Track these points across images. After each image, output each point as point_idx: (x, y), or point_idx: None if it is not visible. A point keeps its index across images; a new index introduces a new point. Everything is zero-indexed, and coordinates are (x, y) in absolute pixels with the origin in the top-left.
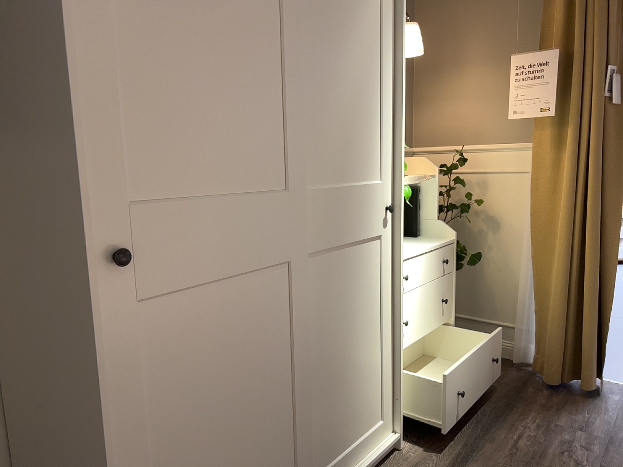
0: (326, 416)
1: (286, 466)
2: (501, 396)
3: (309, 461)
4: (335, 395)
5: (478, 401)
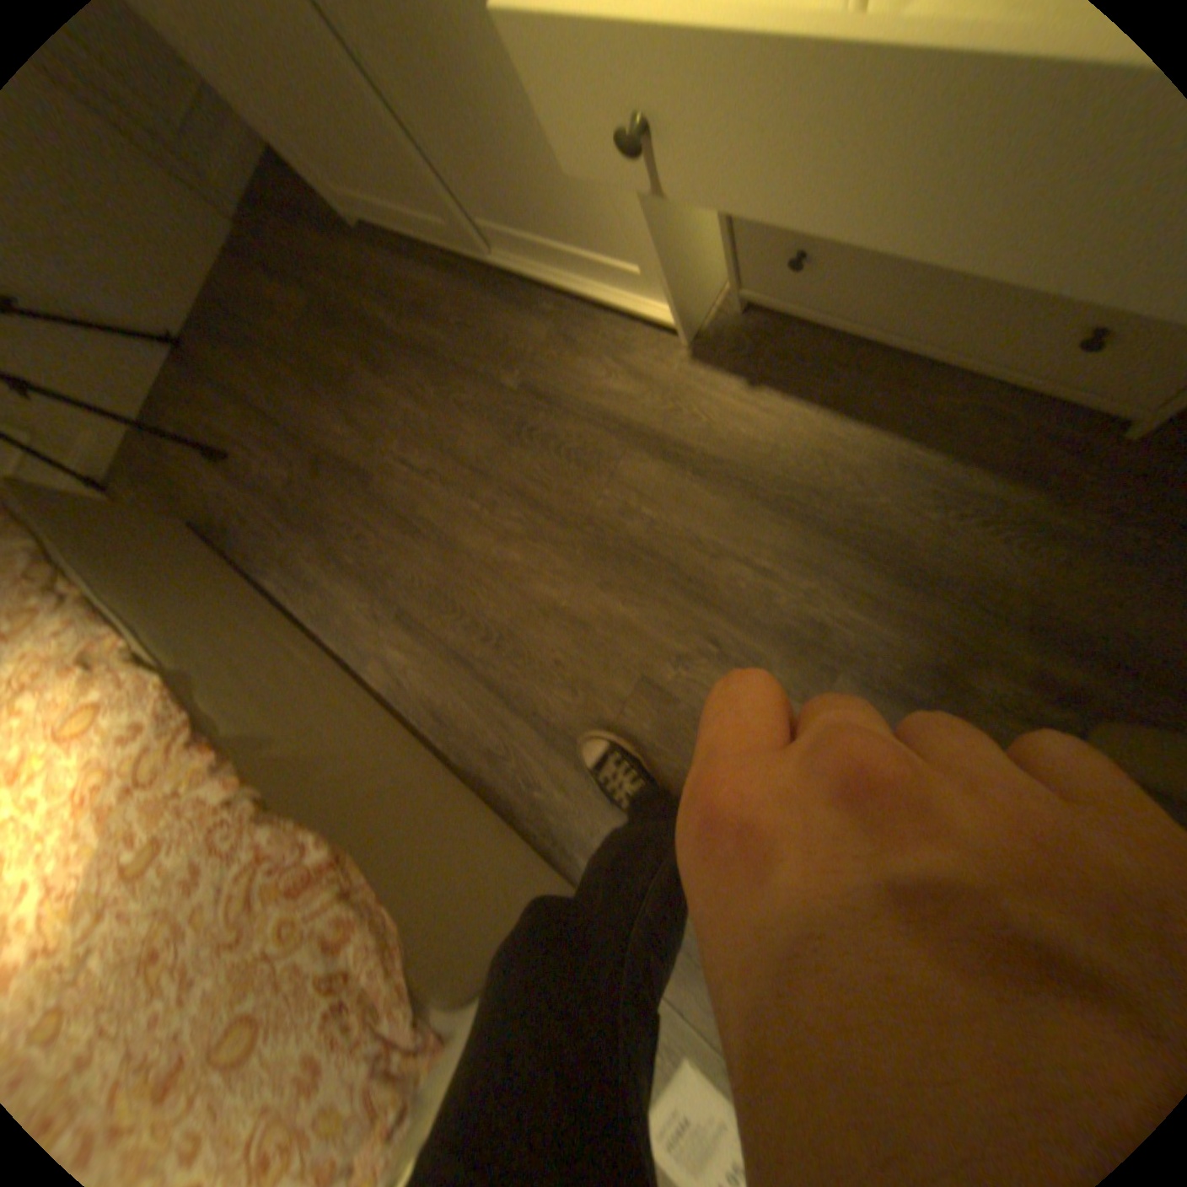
0: (461, 160)
1: (394, 173)
2: (1003, 573)
3: (453, 200)
4: (462, 138)
5: (948, 504)
